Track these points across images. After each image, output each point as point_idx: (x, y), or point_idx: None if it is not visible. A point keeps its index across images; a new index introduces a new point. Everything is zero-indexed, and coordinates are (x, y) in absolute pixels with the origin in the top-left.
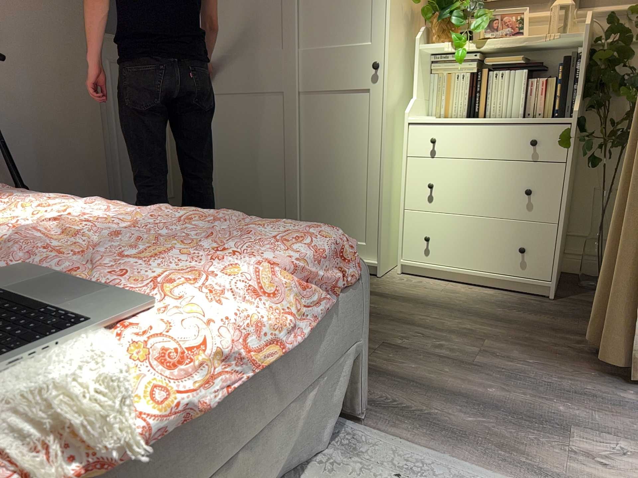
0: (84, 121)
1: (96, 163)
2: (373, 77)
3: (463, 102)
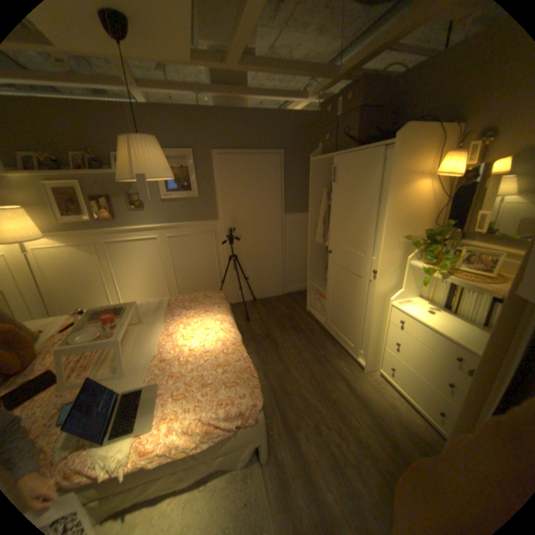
0: (273, 250)
1: (277, 266)
2: (374, 276)
3: (443, 297)
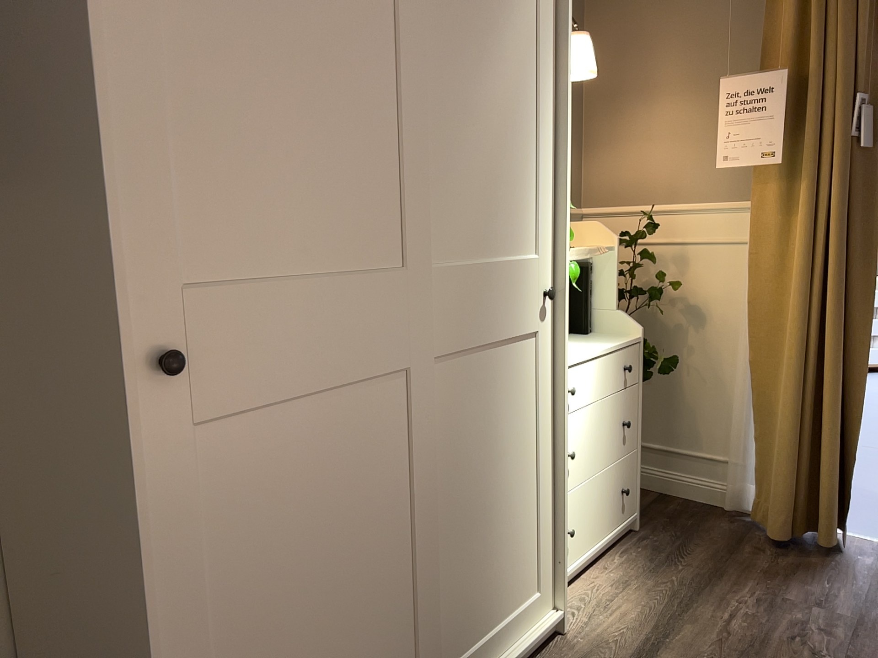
0: None
1: None
2: (541, 312)
3: None
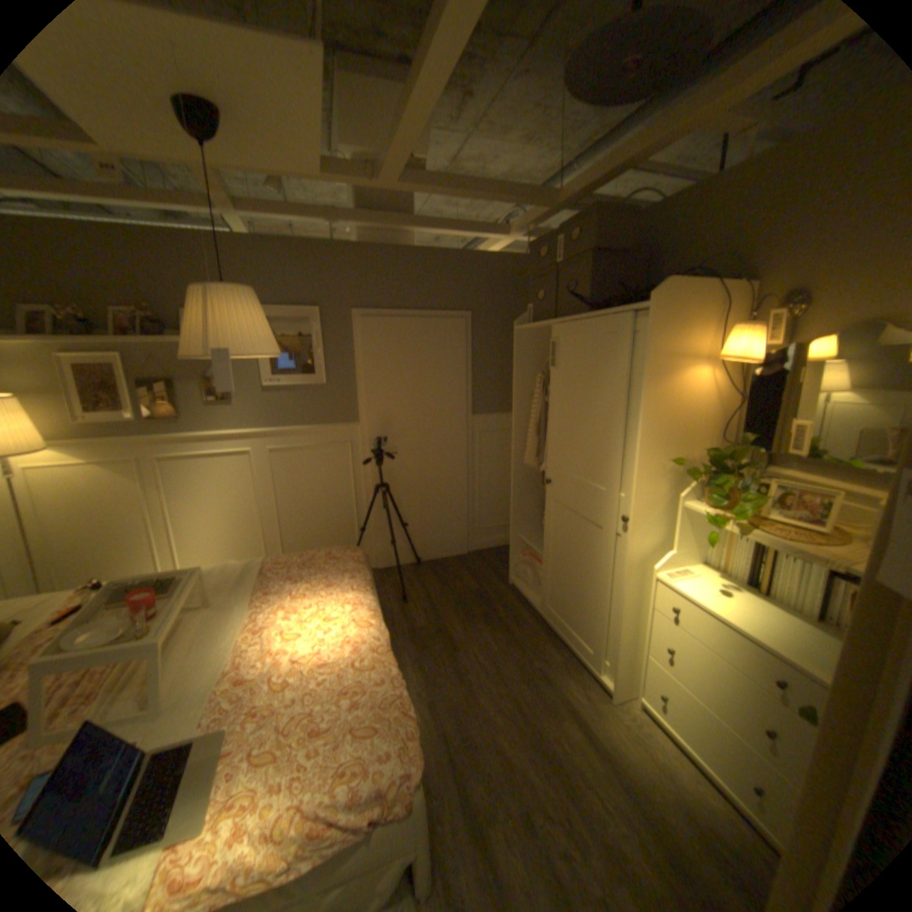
0: (452, 476)
1: (458, 503)
2: (624, 527)
3: (745, 566)
